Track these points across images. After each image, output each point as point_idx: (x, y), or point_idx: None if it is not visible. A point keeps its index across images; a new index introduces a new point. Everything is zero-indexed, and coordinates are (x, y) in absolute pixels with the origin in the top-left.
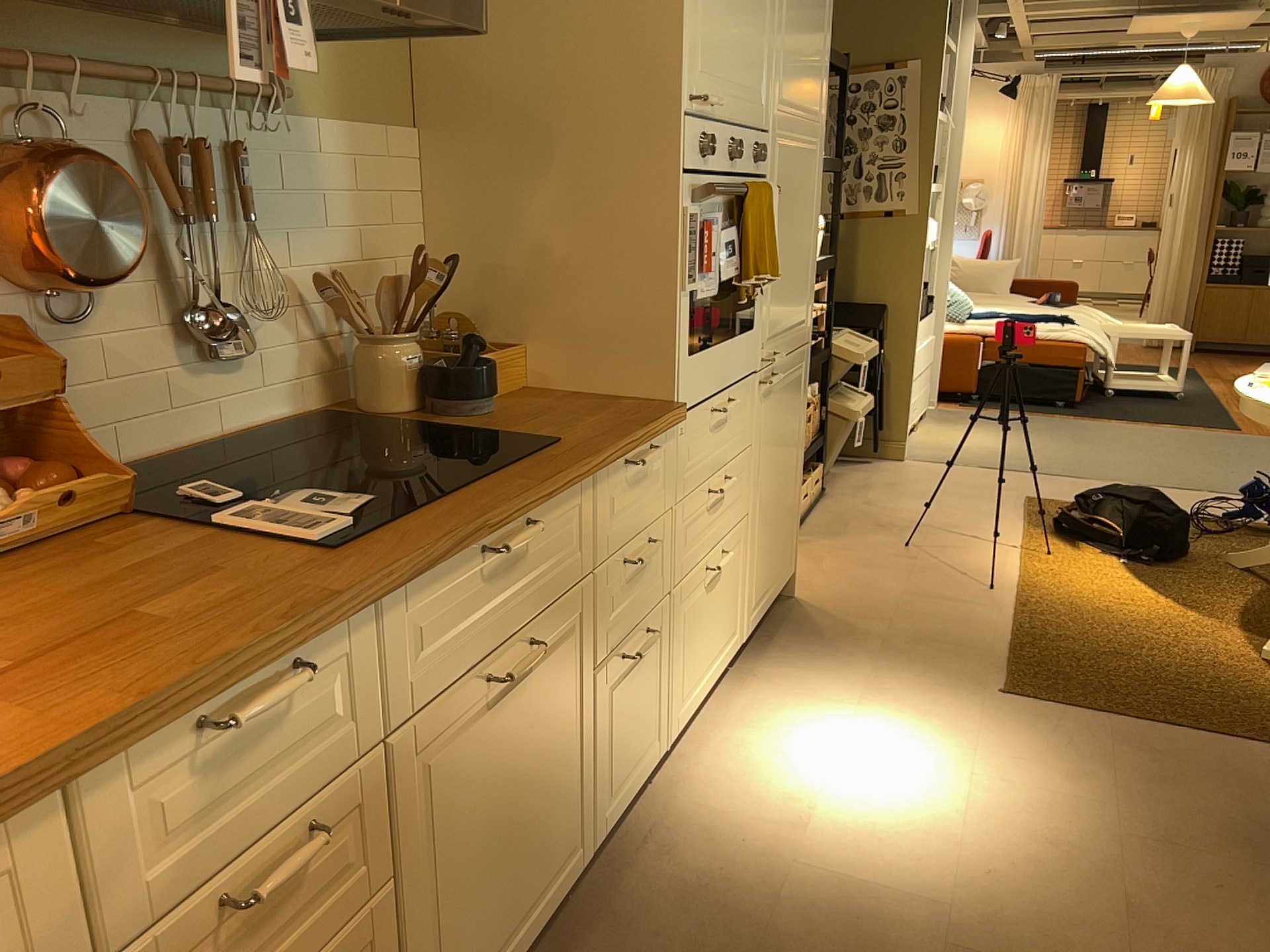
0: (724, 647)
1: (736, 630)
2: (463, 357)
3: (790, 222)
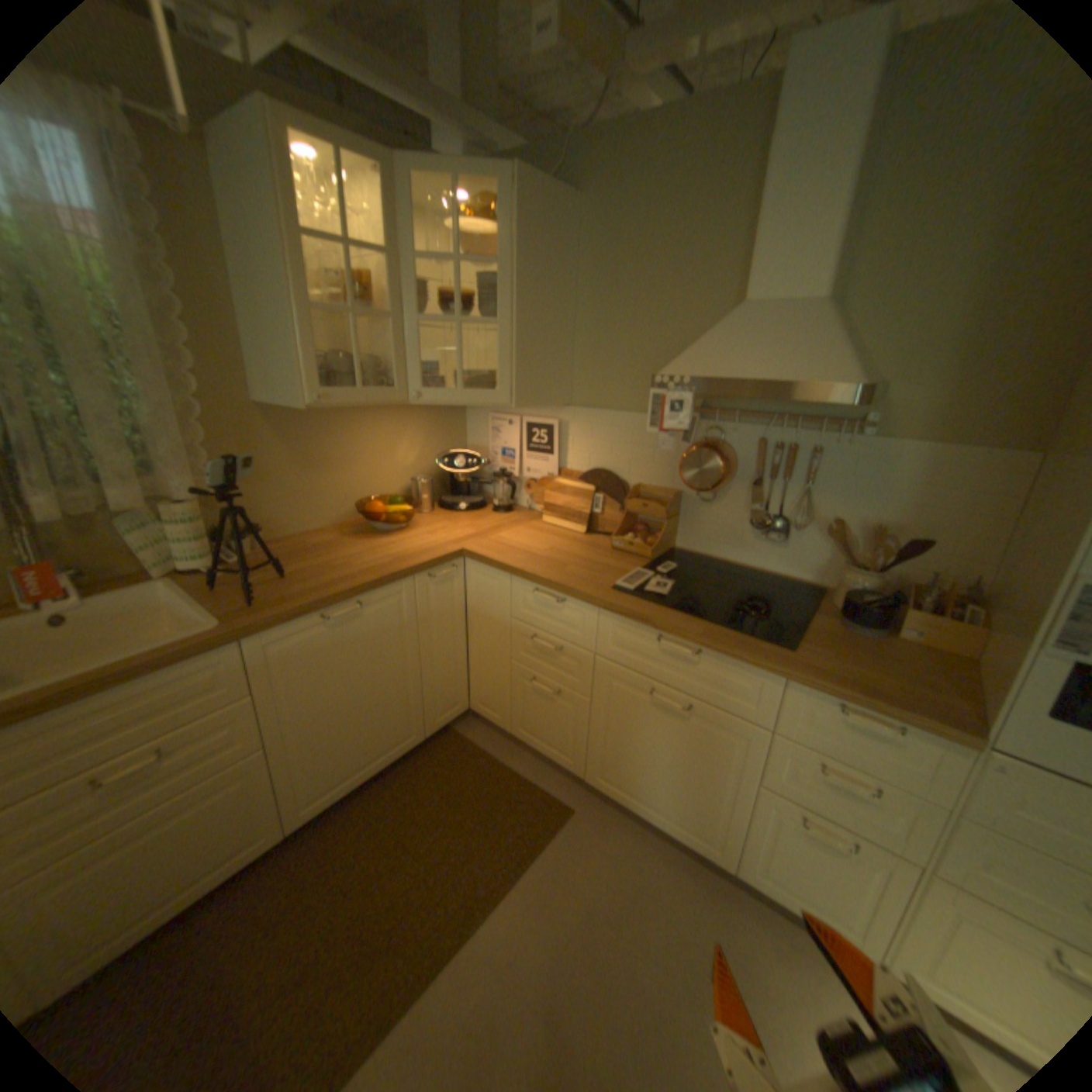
0: None
1: None
2: (890, 603)
3: None
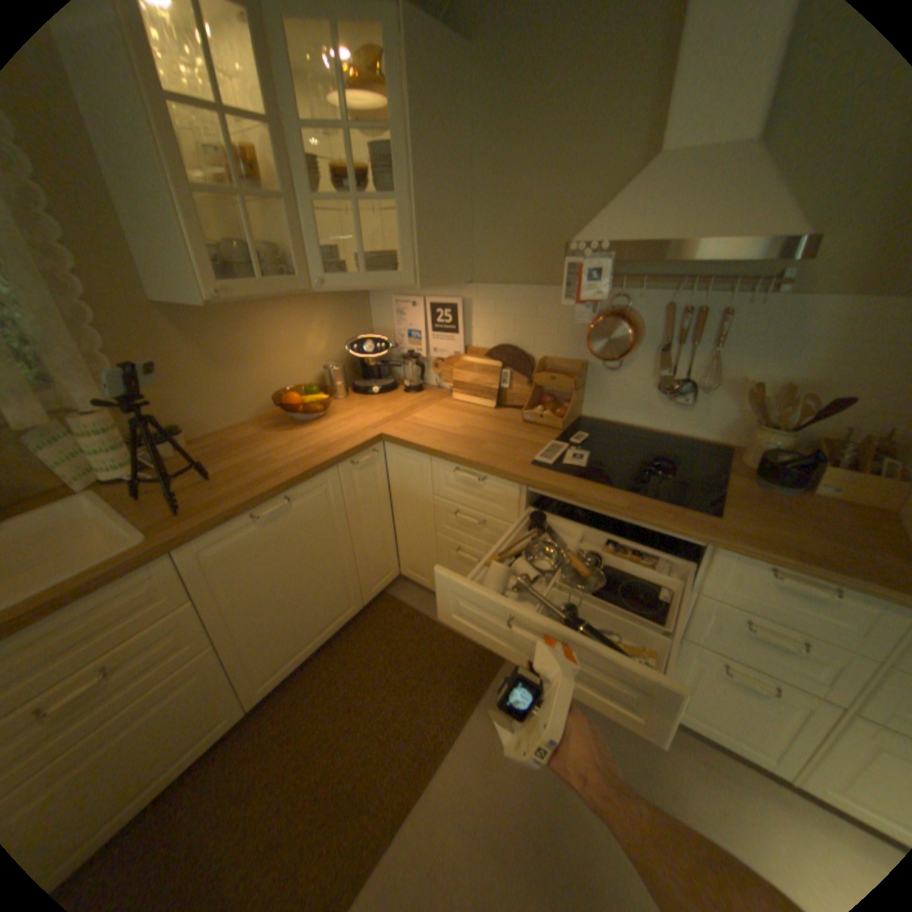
0: None
1: None
2: (808, 461)
3: None
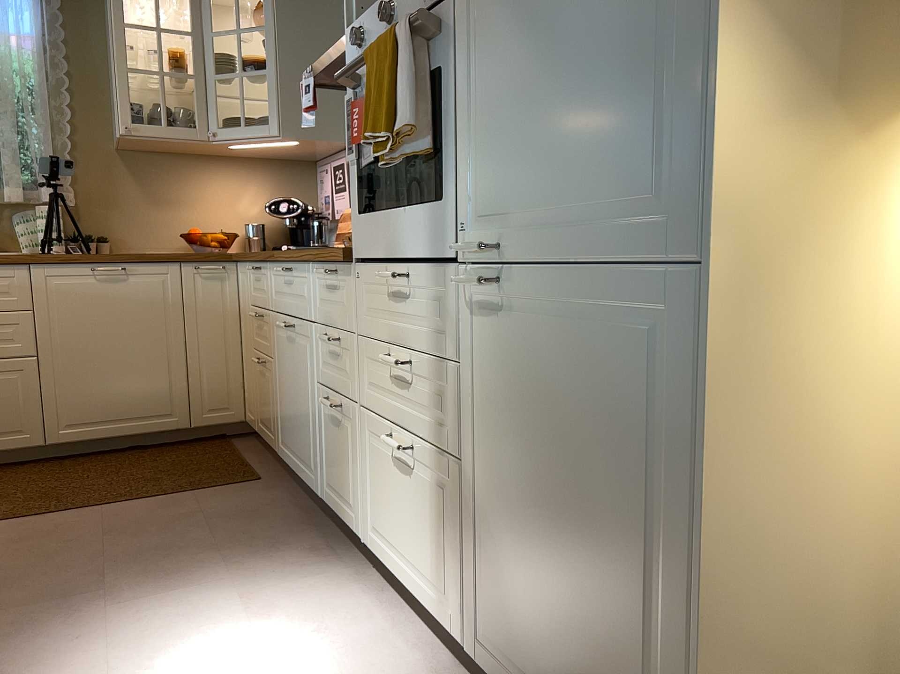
0: (428, 583)
1: (451, 603)
2: None
3: (537, 12)
